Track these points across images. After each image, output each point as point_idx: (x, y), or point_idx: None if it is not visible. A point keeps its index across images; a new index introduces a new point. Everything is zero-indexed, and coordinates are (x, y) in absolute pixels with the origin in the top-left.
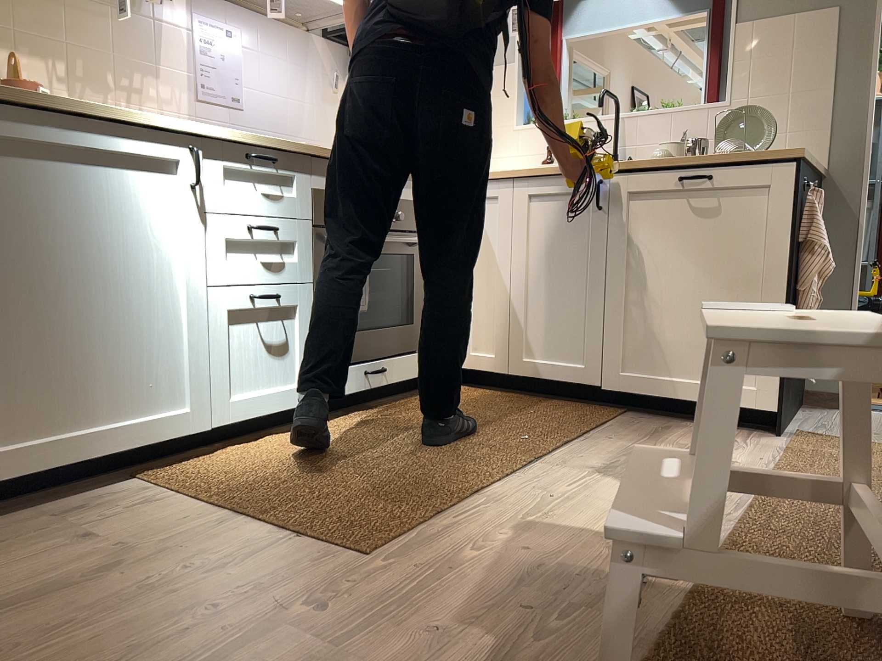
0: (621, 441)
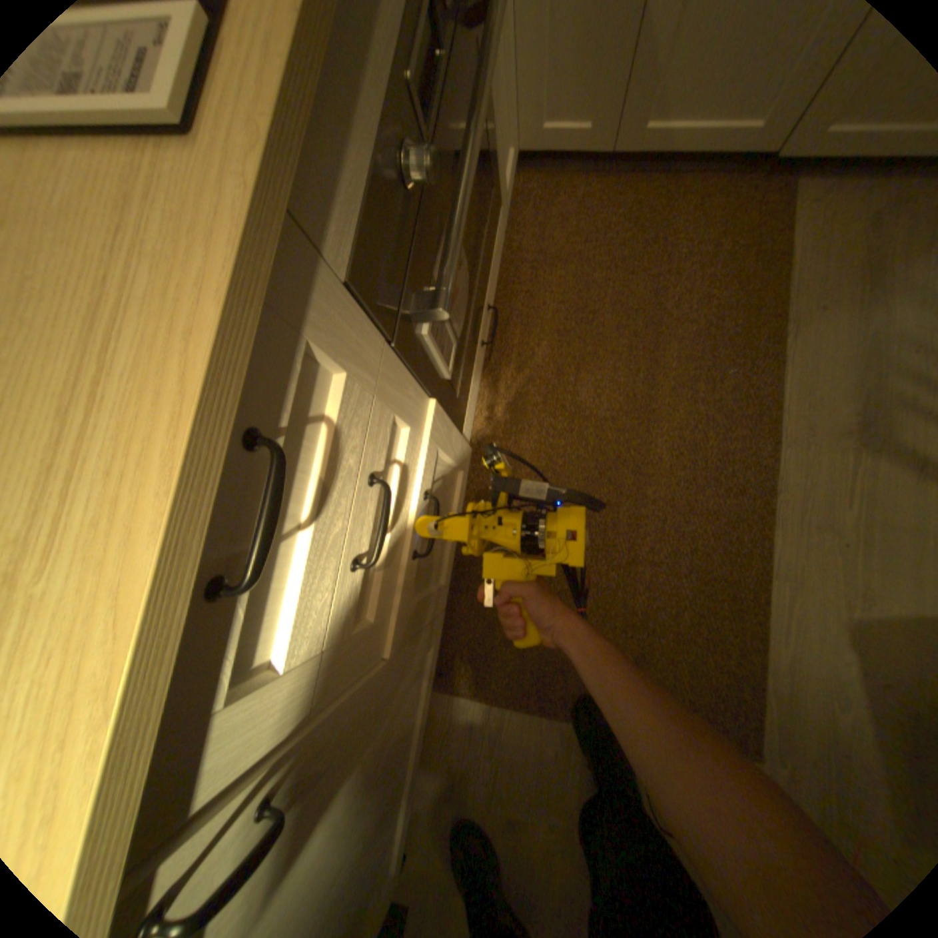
0: (843, 325)
